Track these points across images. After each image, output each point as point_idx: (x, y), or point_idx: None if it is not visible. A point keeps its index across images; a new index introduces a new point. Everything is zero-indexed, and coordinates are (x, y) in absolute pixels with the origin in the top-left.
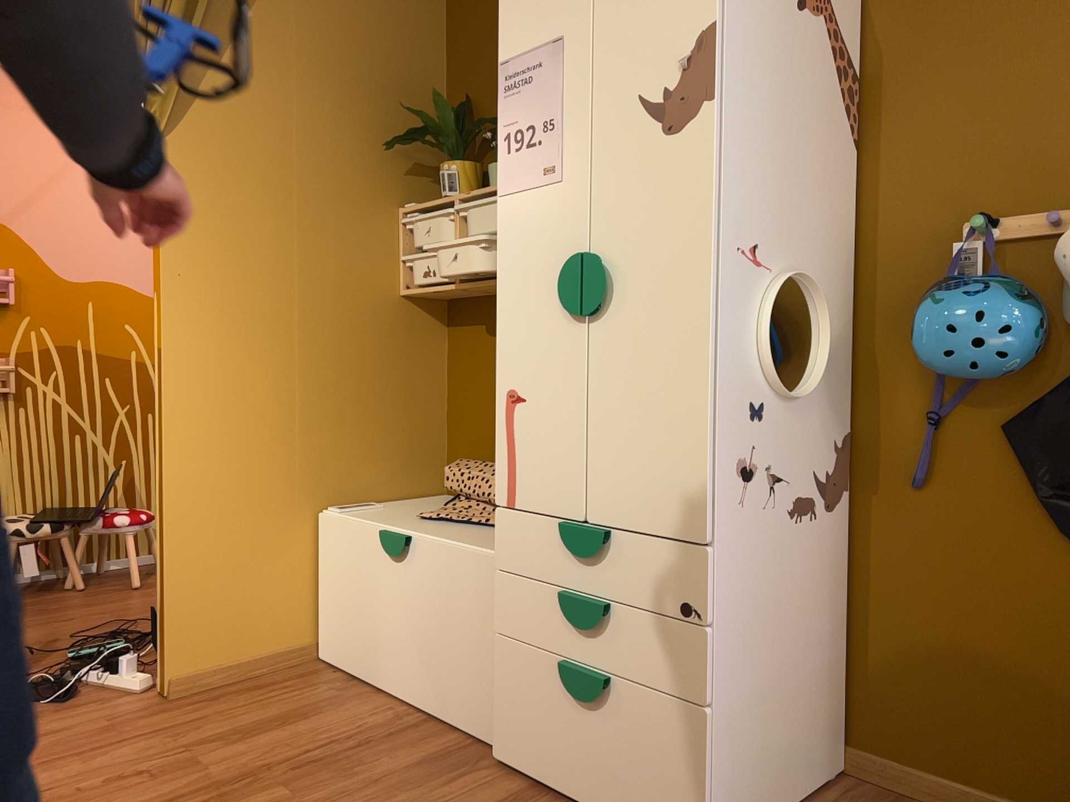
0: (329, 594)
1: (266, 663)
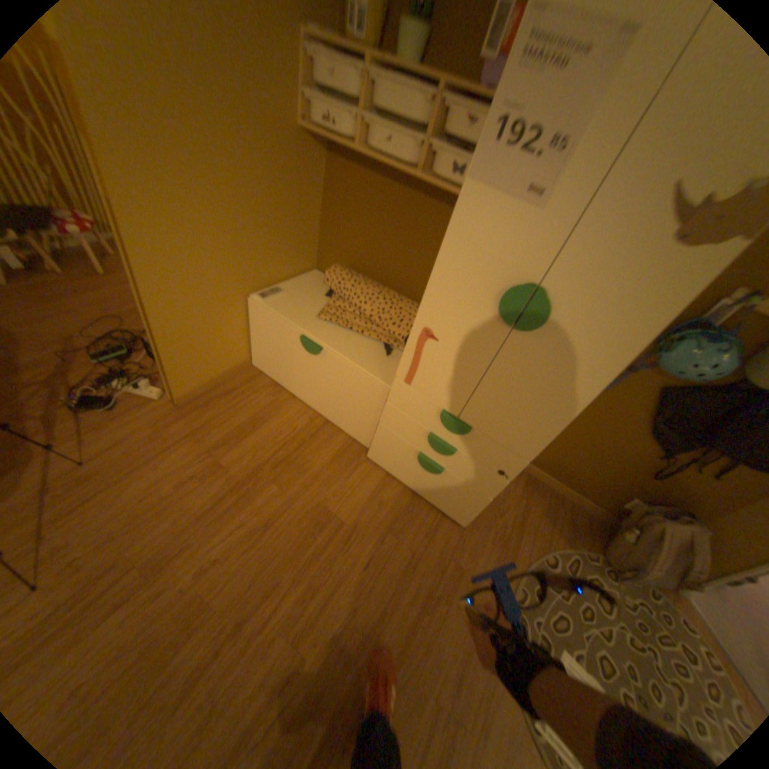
0: (260, 343)
1: (228, 375)
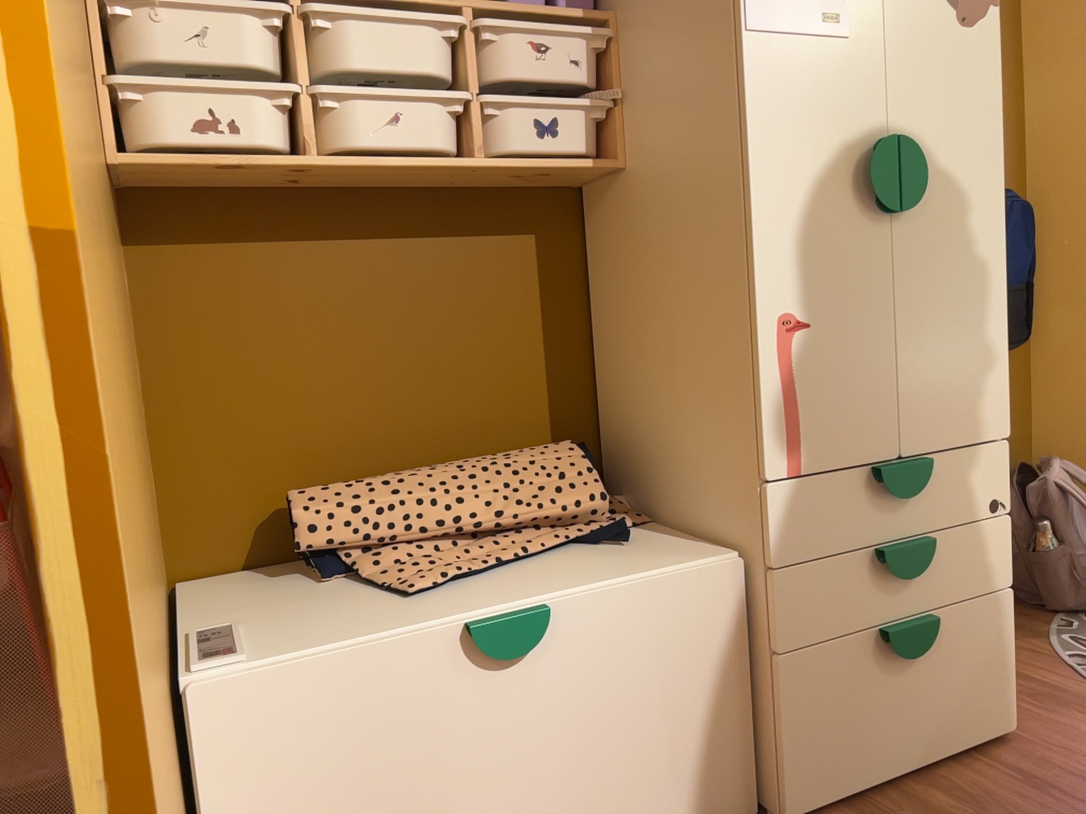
0: None
1: None
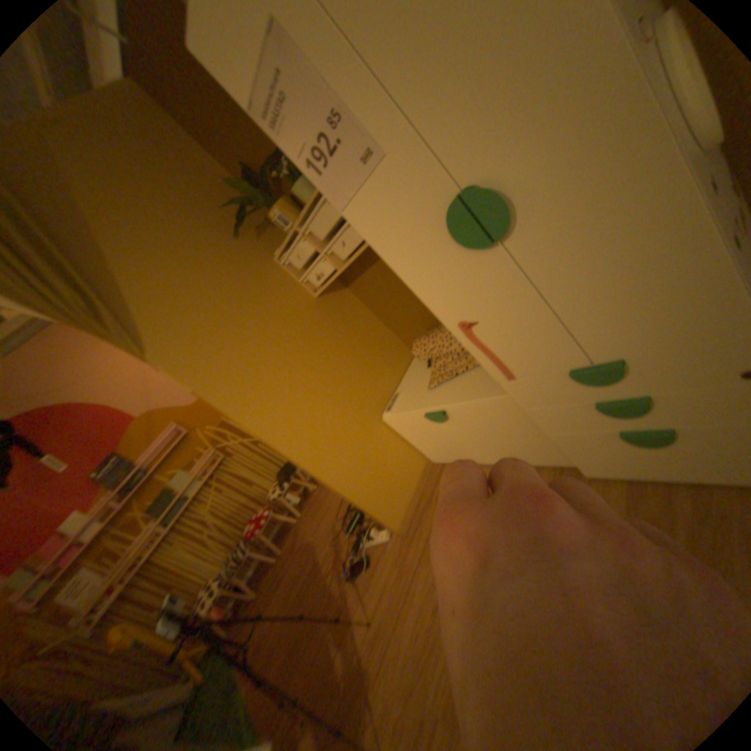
0: (418, 441)
1: (420, 484)
